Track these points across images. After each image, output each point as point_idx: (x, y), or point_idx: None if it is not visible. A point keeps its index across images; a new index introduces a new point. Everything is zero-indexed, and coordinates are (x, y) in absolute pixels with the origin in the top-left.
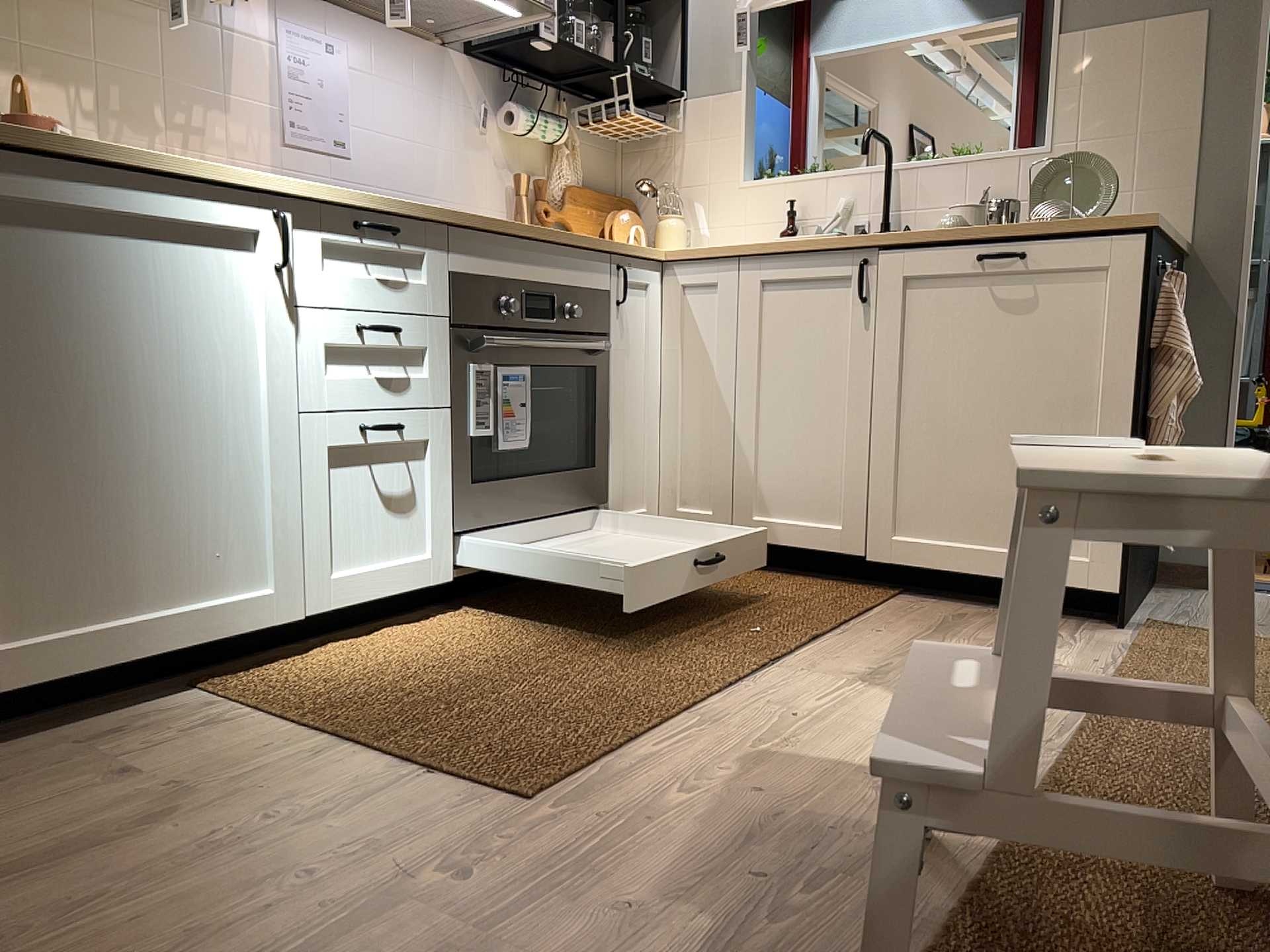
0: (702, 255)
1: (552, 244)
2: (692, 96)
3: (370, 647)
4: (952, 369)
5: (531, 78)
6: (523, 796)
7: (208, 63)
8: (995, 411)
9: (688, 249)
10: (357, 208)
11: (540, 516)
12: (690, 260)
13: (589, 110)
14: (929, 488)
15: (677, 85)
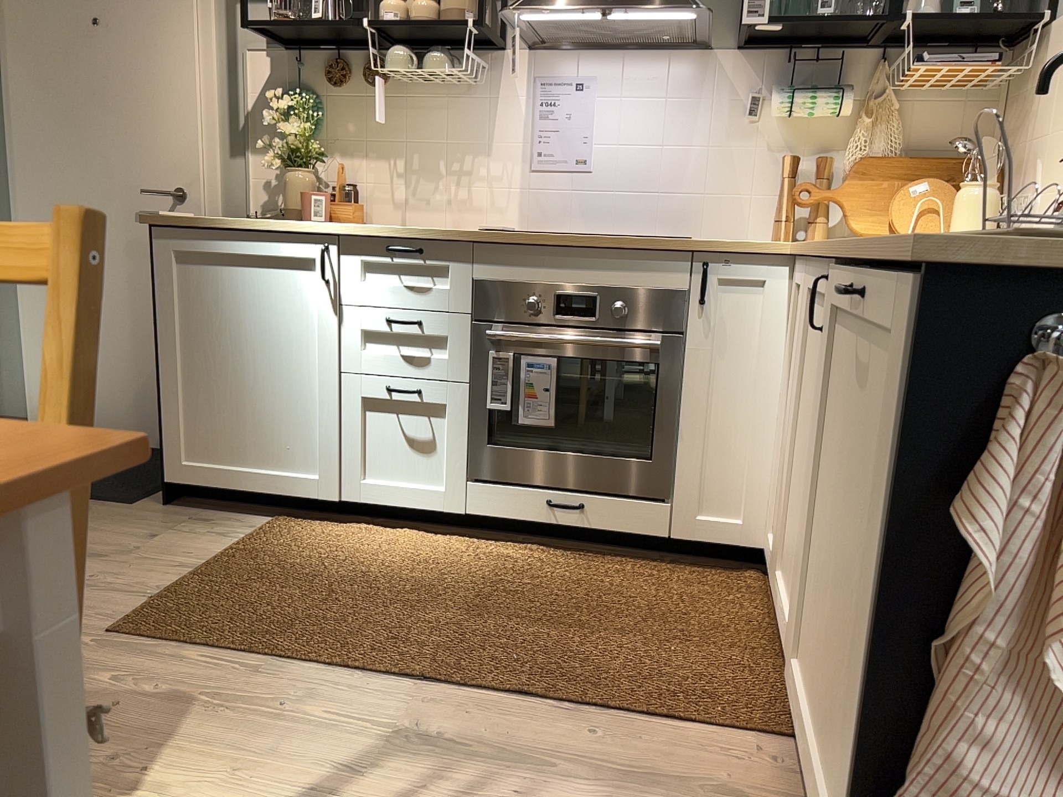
0: (800, 255)
1: (597, 249)
2: (1058, 15)
3: (379, 536)
4: (844, 460)
5: (832, 48)
6: (107, 629)
7: (474, 122)
8: (849, 543)
9: (798, 246)
10: (383, 237)
11: (592, 492)
12: (799, 259)
13: (894, 70)
14: (819, 620)
15: (1051, 2)
